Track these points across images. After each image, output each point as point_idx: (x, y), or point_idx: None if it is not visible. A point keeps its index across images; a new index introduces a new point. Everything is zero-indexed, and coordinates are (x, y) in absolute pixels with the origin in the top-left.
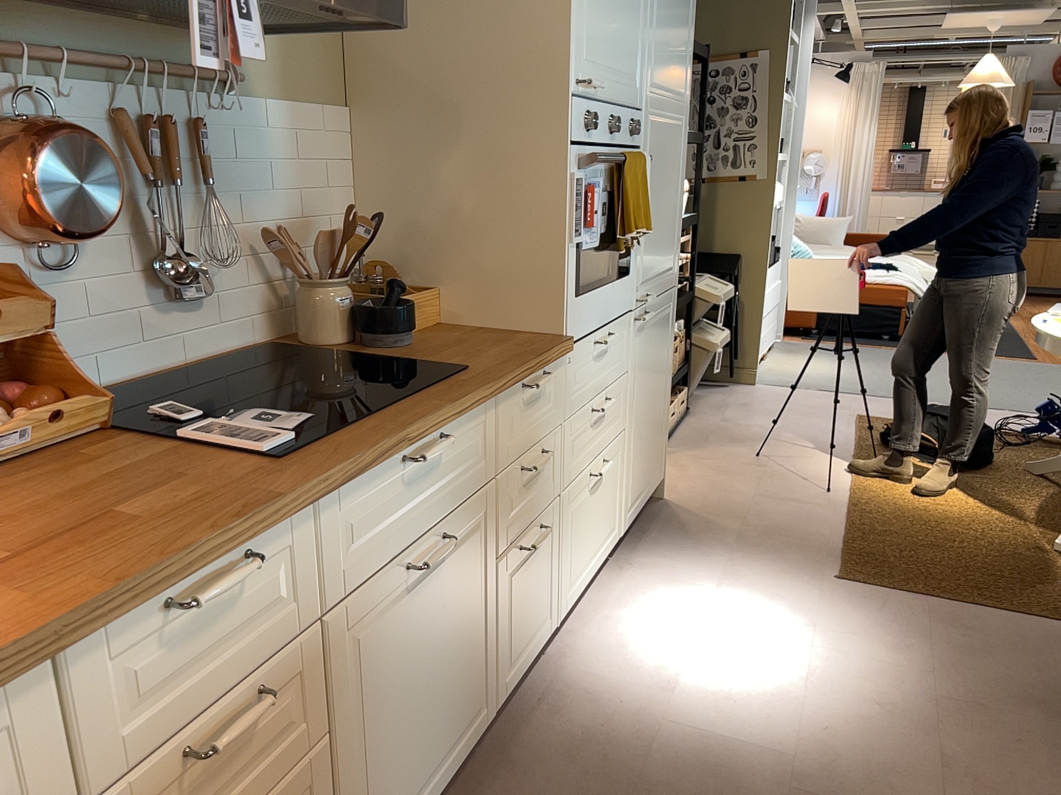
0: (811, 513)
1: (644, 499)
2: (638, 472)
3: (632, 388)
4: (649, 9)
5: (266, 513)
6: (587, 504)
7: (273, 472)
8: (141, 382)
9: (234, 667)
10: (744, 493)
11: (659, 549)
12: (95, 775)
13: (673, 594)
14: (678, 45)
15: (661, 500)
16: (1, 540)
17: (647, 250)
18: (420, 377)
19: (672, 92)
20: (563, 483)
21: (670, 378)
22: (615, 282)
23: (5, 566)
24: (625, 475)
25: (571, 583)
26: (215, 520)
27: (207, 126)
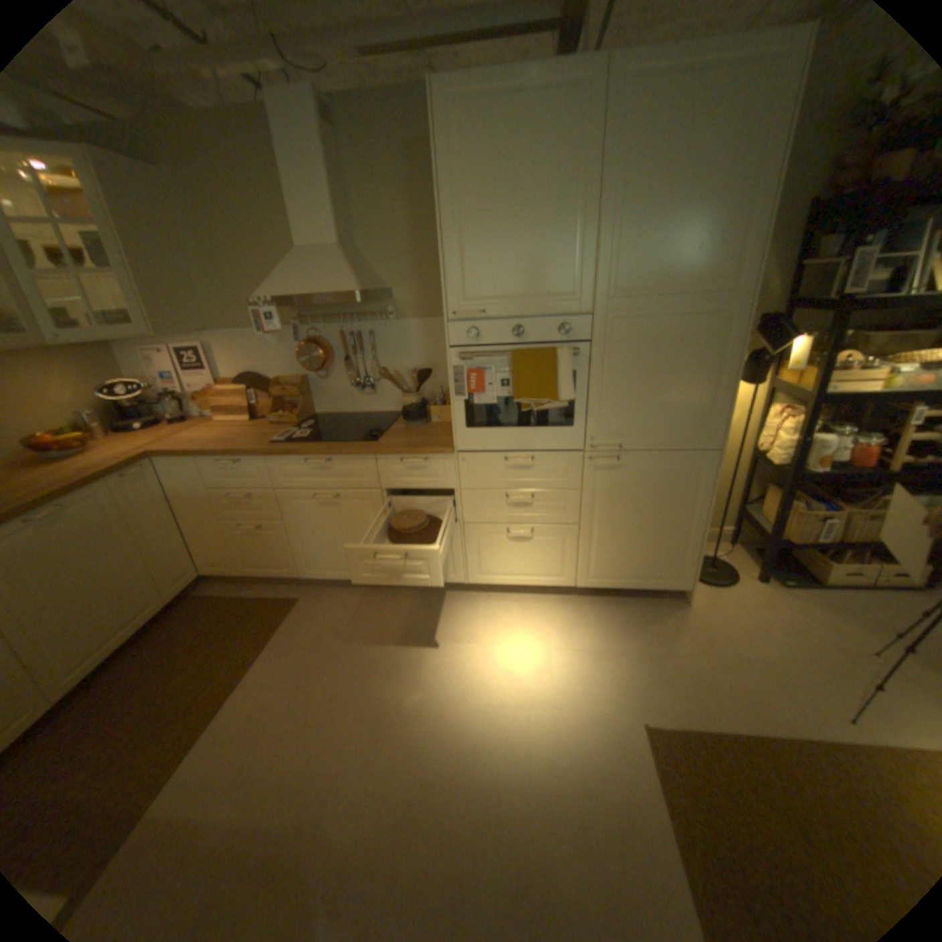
0: (774, 709)
1: (628, 585)
2: (610, 562)
3: (587, 503)
4: (596, 234)
5: (238, 453)
6: (504, 543)
7: (260, 446)
8: (351, 414)
9: (241, 485)
10: (761, 654)
11: (604, 616)
12: (207, 485)
13: (552, 631)
14: (701, 241)
15: (685, 605)
16: (227, 438)
17: (613, 414)
18: (368, 439)
19: (679, 287)
20: (463, 519)
21: (703, 521)
22: (539, 428)
23: (213, 442)
24: (579, 553)
25: (484, 573)
26: (230, 449)
27: (370, 334)
